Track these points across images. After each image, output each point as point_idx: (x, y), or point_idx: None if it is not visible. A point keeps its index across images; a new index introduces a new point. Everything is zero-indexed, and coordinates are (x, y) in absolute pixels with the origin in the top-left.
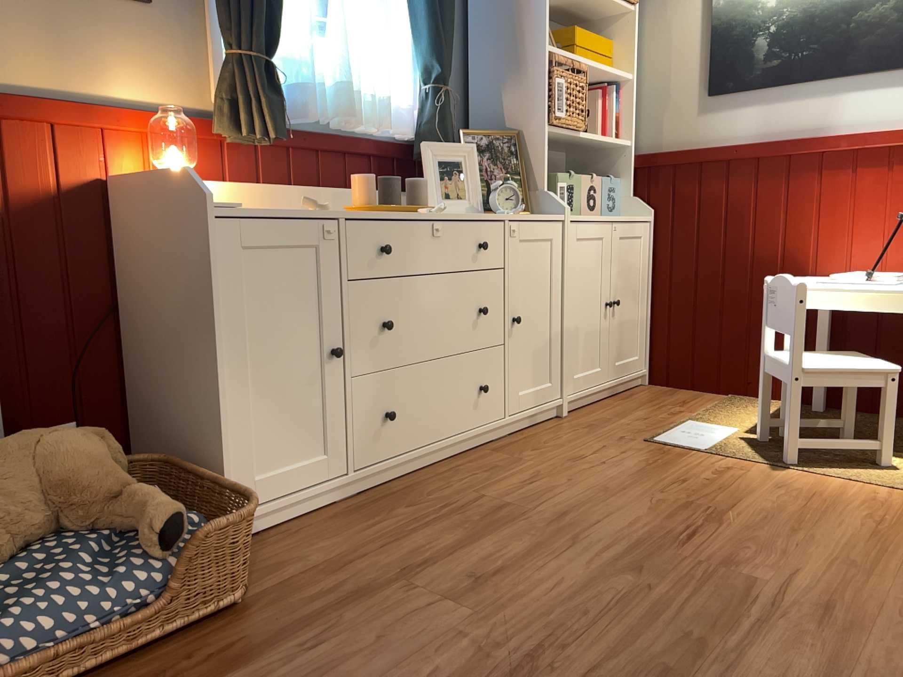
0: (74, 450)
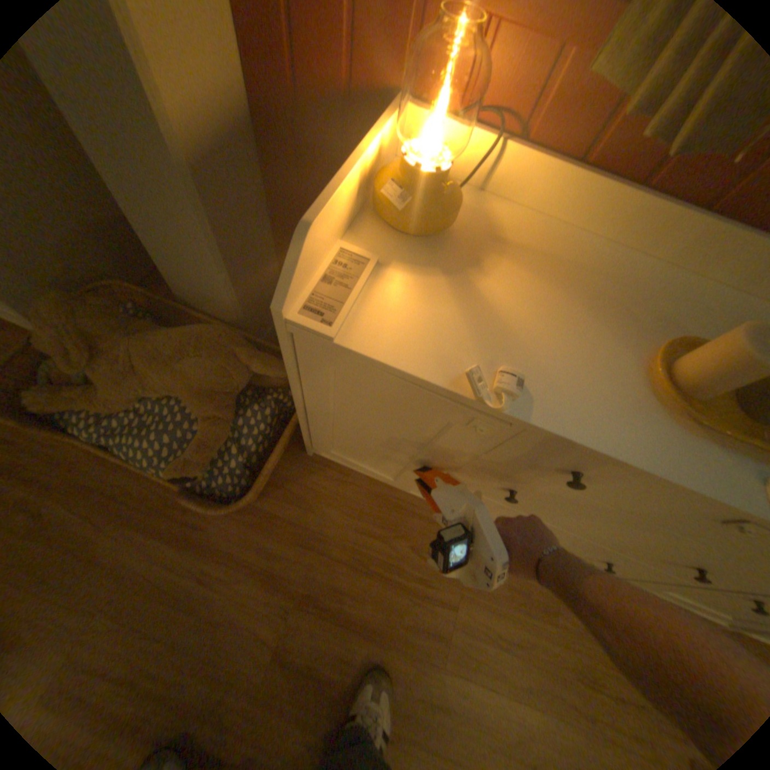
0: (198, 380)
